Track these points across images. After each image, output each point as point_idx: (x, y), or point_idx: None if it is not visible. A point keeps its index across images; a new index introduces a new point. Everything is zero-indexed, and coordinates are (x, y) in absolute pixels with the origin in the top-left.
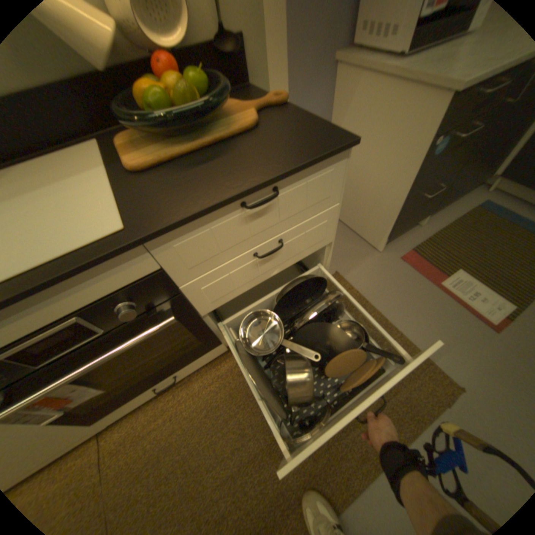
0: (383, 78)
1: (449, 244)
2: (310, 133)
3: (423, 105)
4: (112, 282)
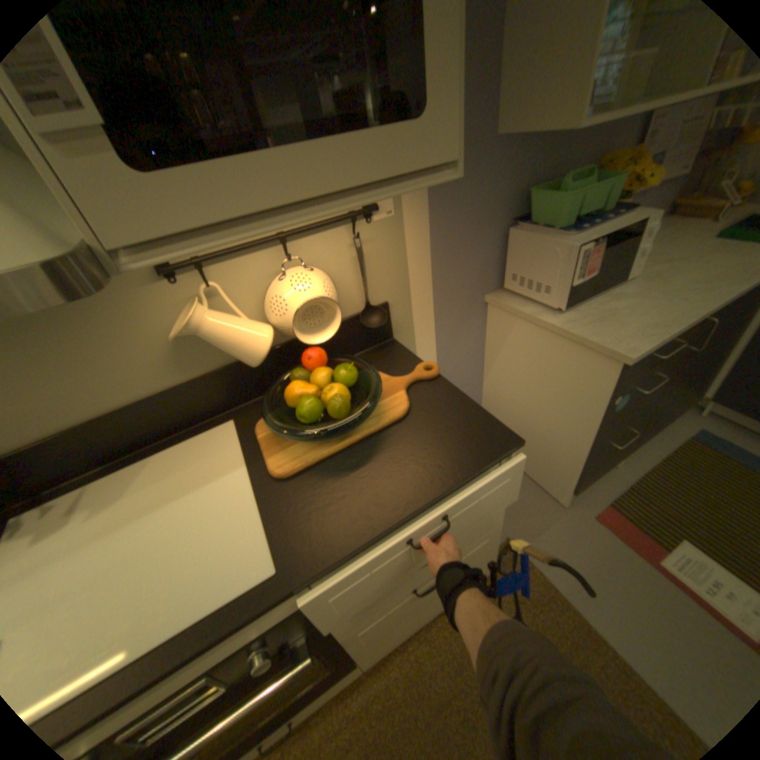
0: (541, 329)
1: (661, 498)
2: (468, 429)
3: (592, 365)
4: (252, 632)
